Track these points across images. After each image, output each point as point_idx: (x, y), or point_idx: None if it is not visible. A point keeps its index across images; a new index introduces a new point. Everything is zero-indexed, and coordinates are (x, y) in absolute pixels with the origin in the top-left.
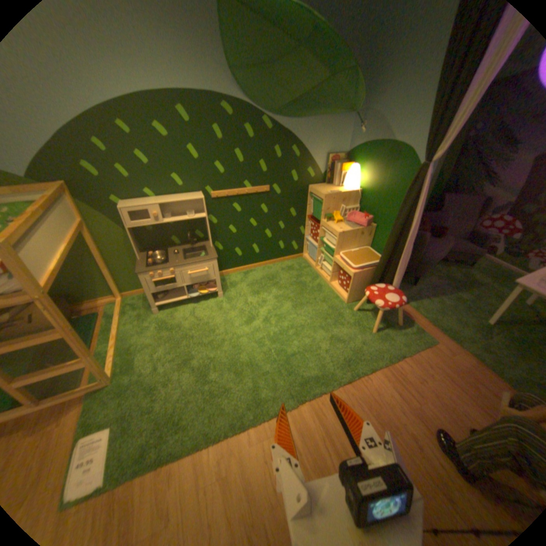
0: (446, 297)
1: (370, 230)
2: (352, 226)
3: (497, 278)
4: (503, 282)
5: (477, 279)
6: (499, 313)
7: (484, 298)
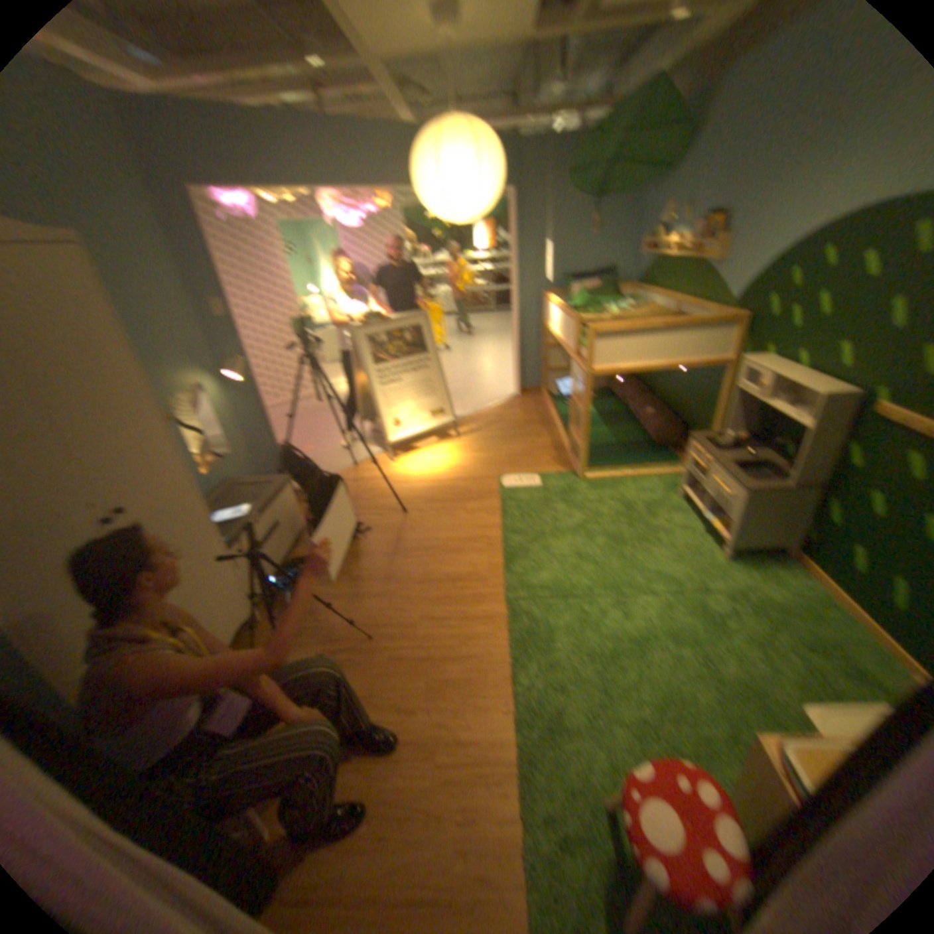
0: None
1: None
2: None
3: None
4: None
5: None
6: None
7: None
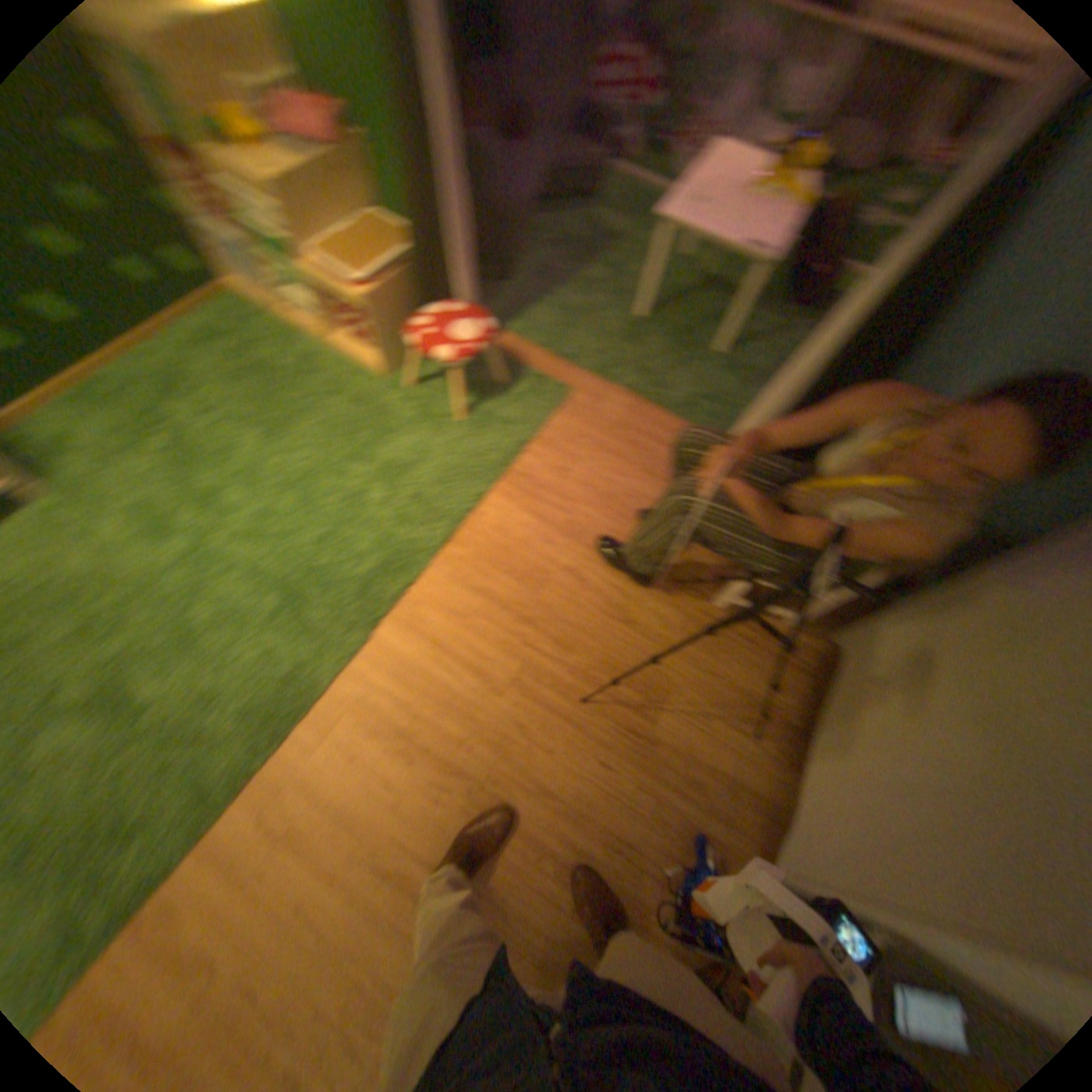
0: (564, 288)
1: (350, 155)
2: (293, 153)
3: (634, 216)
4: (645, 221)
5: (606, 227)
6: (645, 292)
7: (622, 266)
